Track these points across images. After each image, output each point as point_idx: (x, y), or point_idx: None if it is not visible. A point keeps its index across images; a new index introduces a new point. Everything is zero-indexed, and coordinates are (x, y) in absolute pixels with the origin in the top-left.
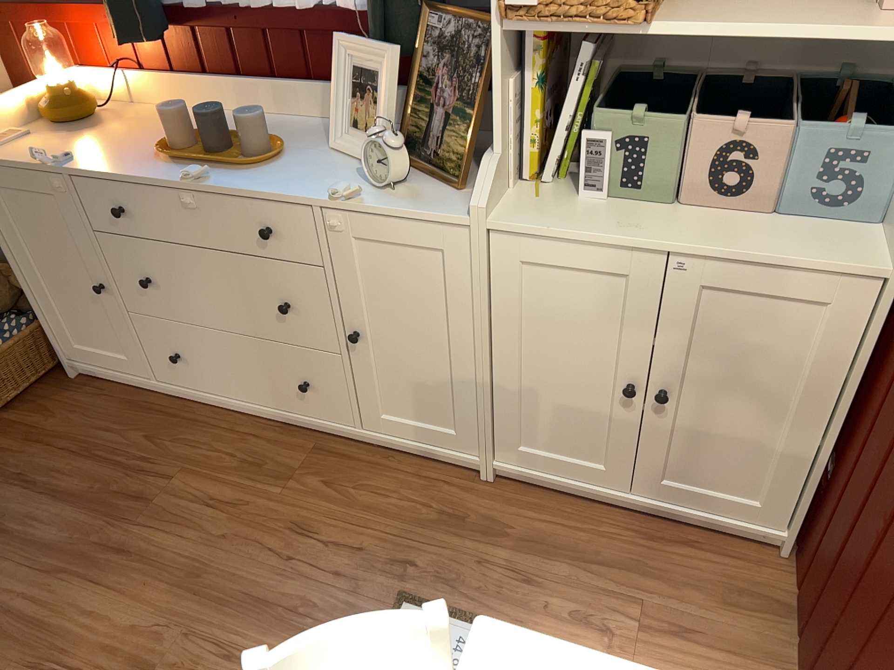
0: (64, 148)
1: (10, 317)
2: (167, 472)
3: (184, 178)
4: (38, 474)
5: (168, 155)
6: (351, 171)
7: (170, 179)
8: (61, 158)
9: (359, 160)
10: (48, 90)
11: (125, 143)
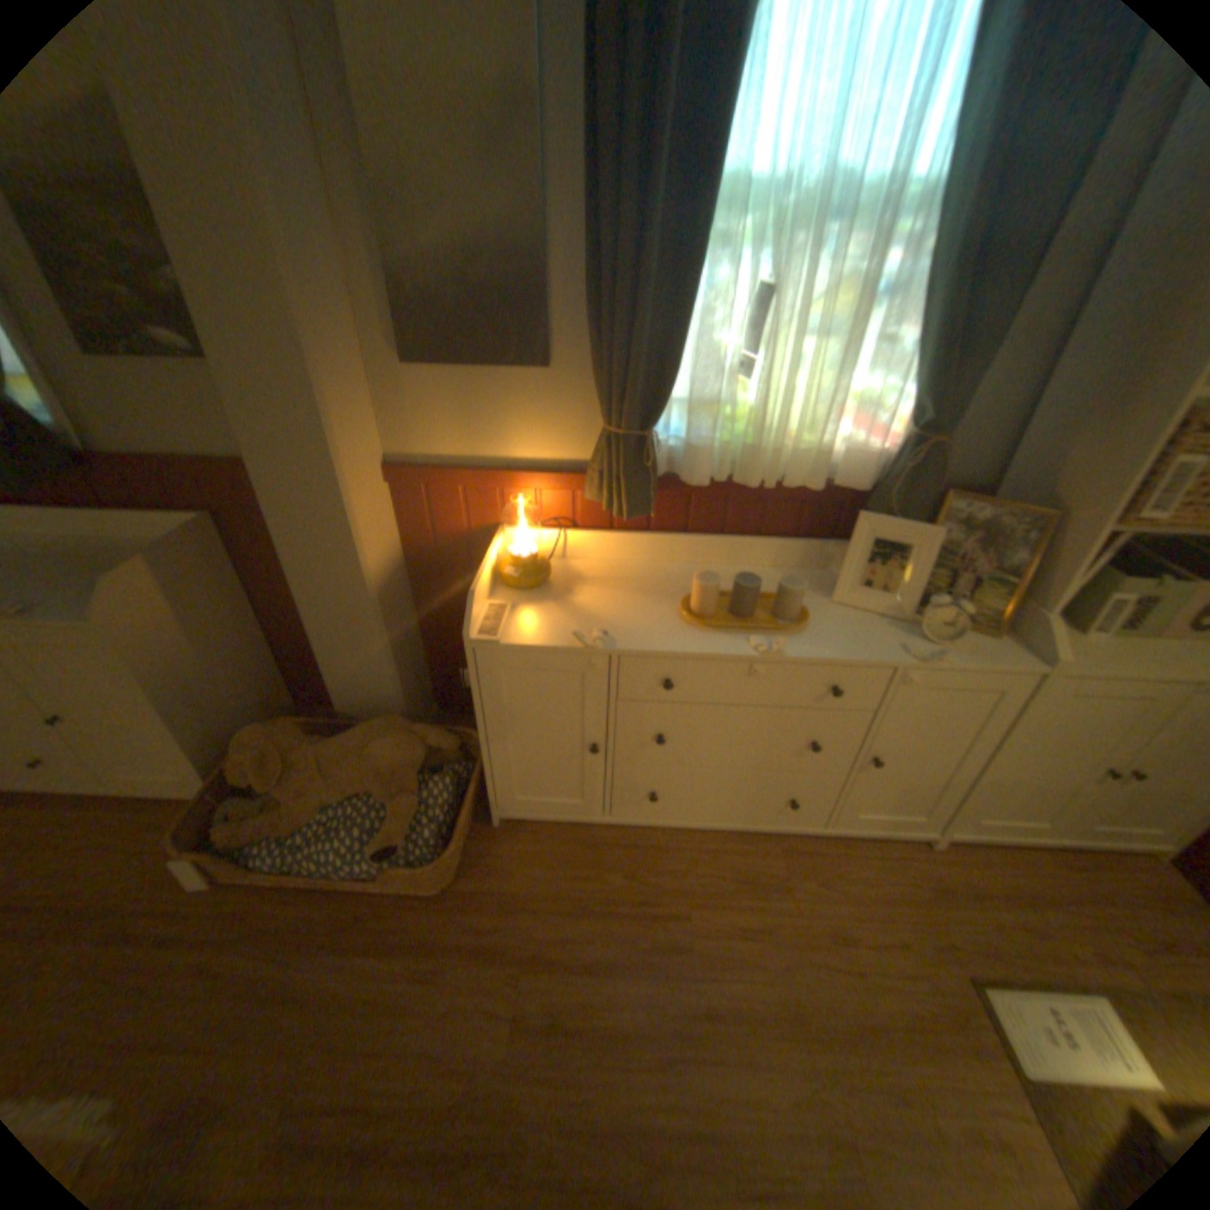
0: (574, 622)
1: (431, 781)
2: (678, 914)
3: (755, 651)
4: (550, 952)
5: (713, 627)
6: (884, 628)
7: (738, 653)
8: (605, 639)
9: (875, 616)
10: (511, 558)
11: (632, 612)
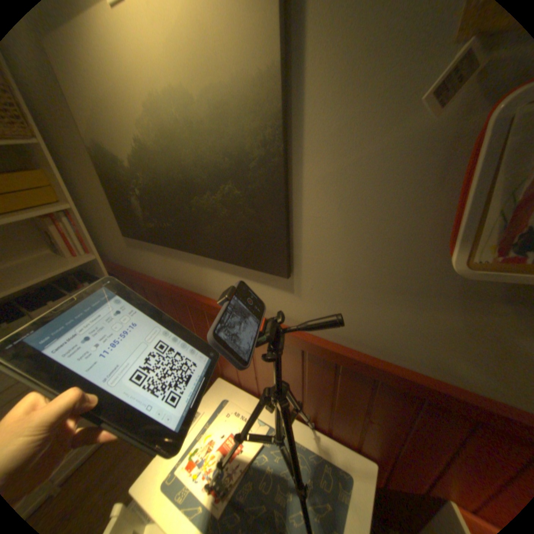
0: None
1: None
2: None
3: None
4: None
5: None
6: None
7: None
8: None
9: None
10: None
11: None
